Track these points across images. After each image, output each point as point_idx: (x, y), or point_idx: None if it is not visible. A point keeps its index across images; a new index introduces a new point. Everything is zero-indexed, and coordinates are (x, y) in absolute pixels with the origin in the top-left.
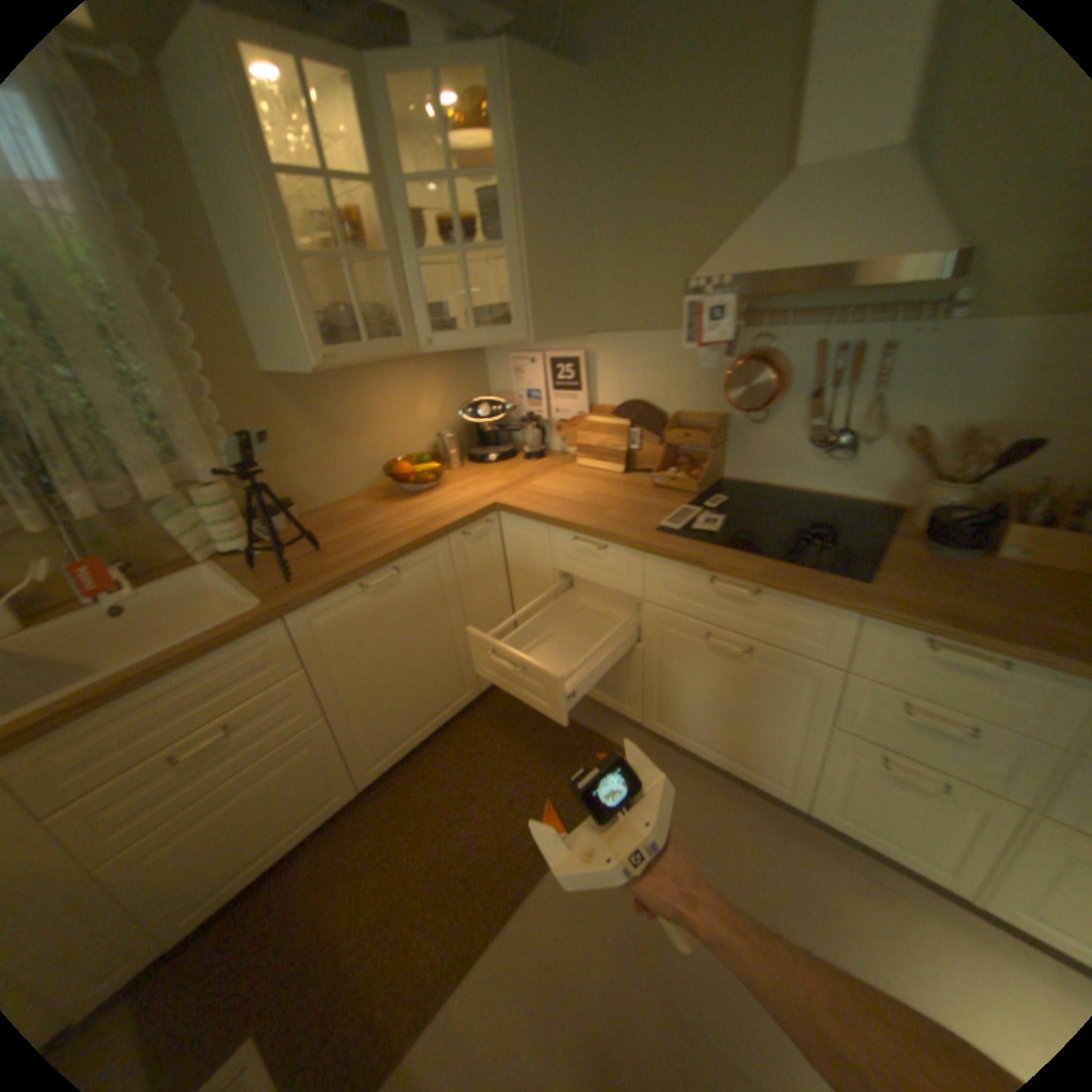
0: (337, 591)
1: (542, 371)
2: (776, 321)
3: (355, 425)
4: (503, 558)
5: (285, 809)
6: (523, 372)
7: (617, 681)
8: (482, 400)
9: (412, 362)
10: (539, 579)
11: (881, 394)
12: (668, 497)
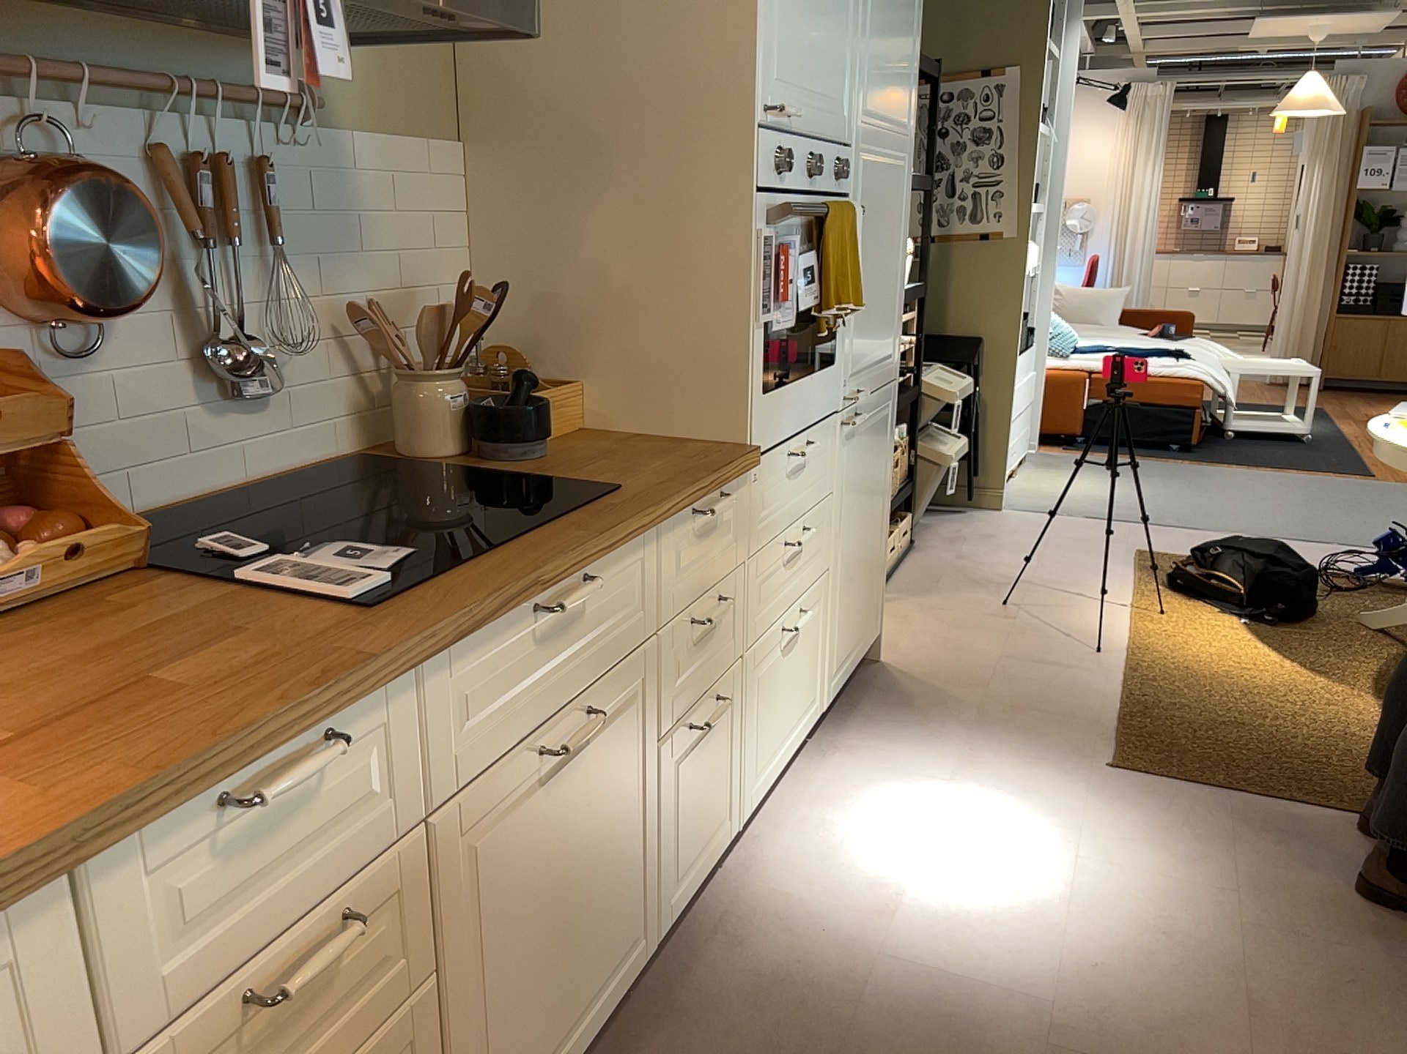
0: None
1: None
2: (35, 88)
3: None
4: None
5: None
6: None
7: None
8: None
9: None
10: None
11: (267, 259)
12: (104, 606)
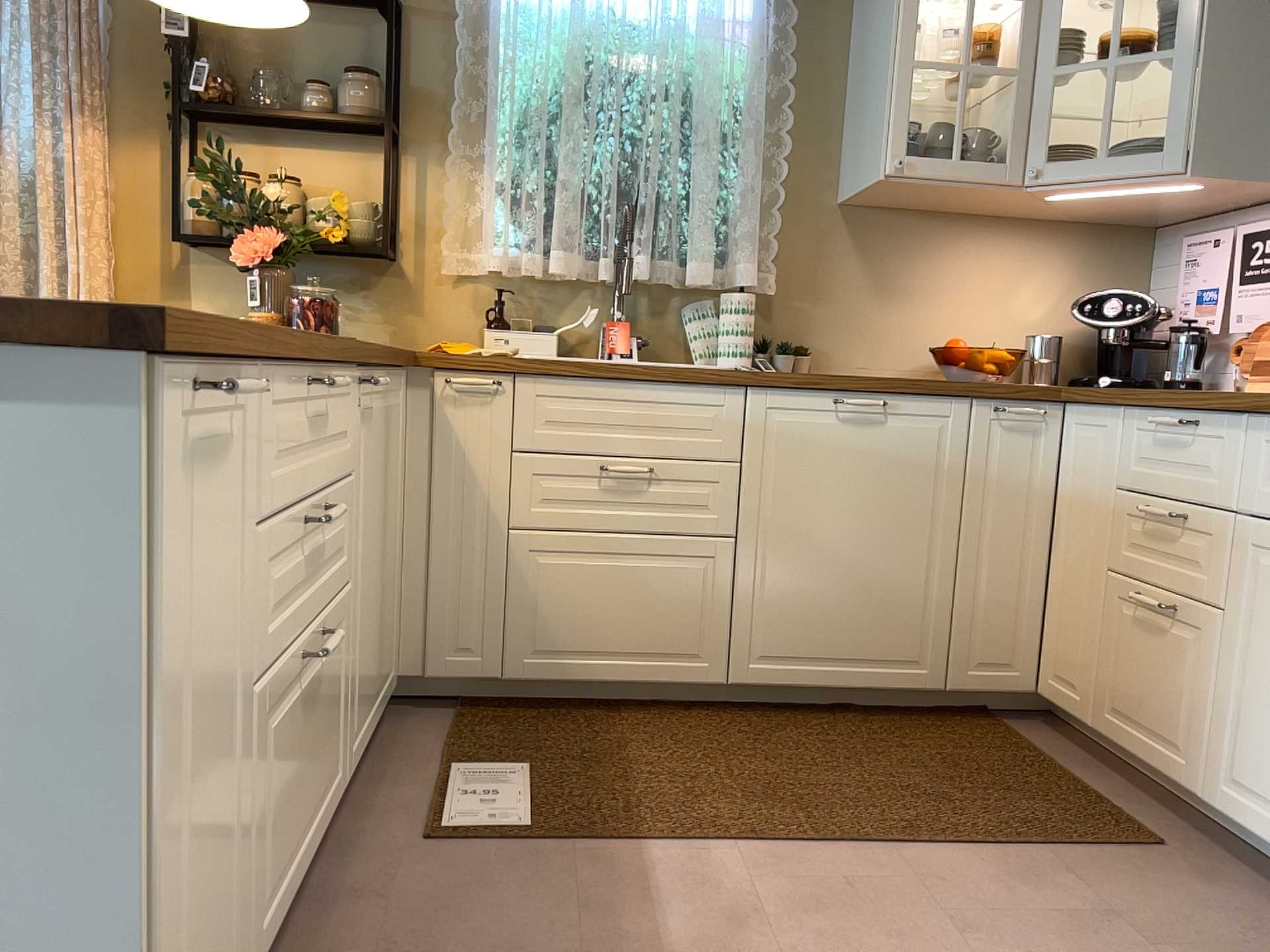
0: (810, 386)
1: (1234, 261)
2: None
3: (919, 289)
4: (1052, 483)
5: (653, 618)
6: (1199, 262)
7: (1174, 699)
8: (1115, 293)
9: (1026, 233)
10: (1095, 512)
11: None
12: None
